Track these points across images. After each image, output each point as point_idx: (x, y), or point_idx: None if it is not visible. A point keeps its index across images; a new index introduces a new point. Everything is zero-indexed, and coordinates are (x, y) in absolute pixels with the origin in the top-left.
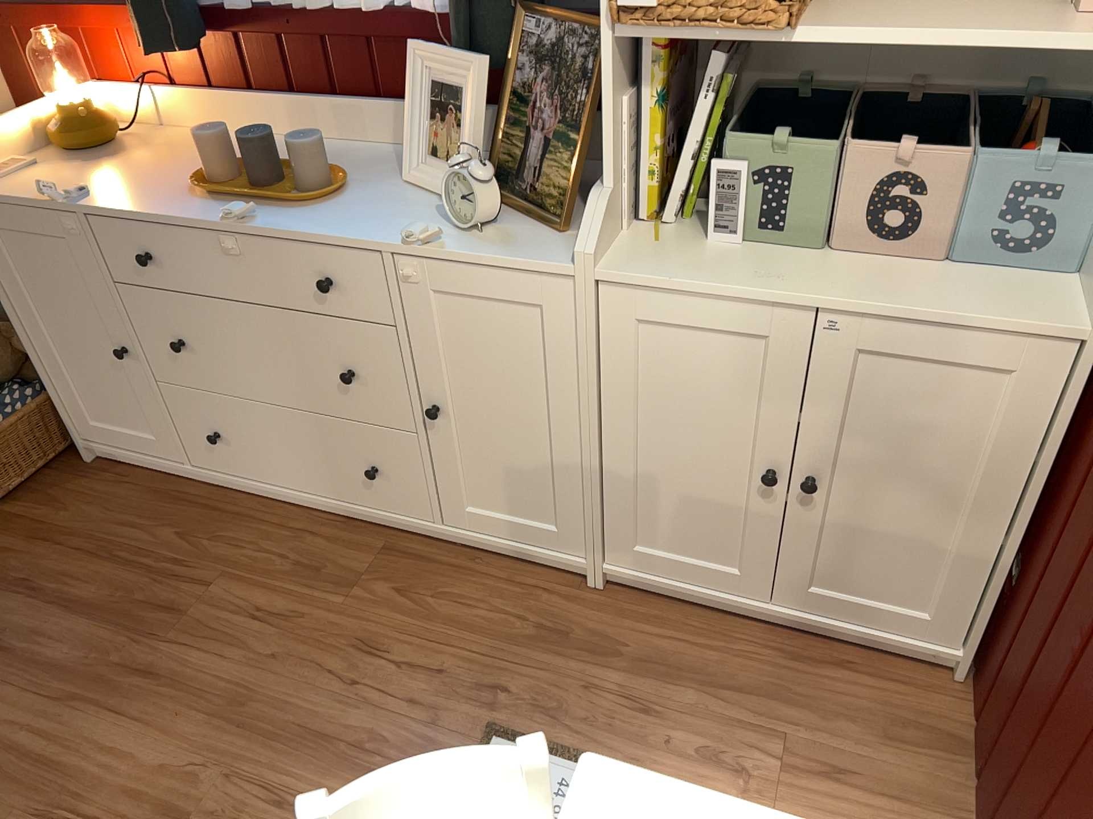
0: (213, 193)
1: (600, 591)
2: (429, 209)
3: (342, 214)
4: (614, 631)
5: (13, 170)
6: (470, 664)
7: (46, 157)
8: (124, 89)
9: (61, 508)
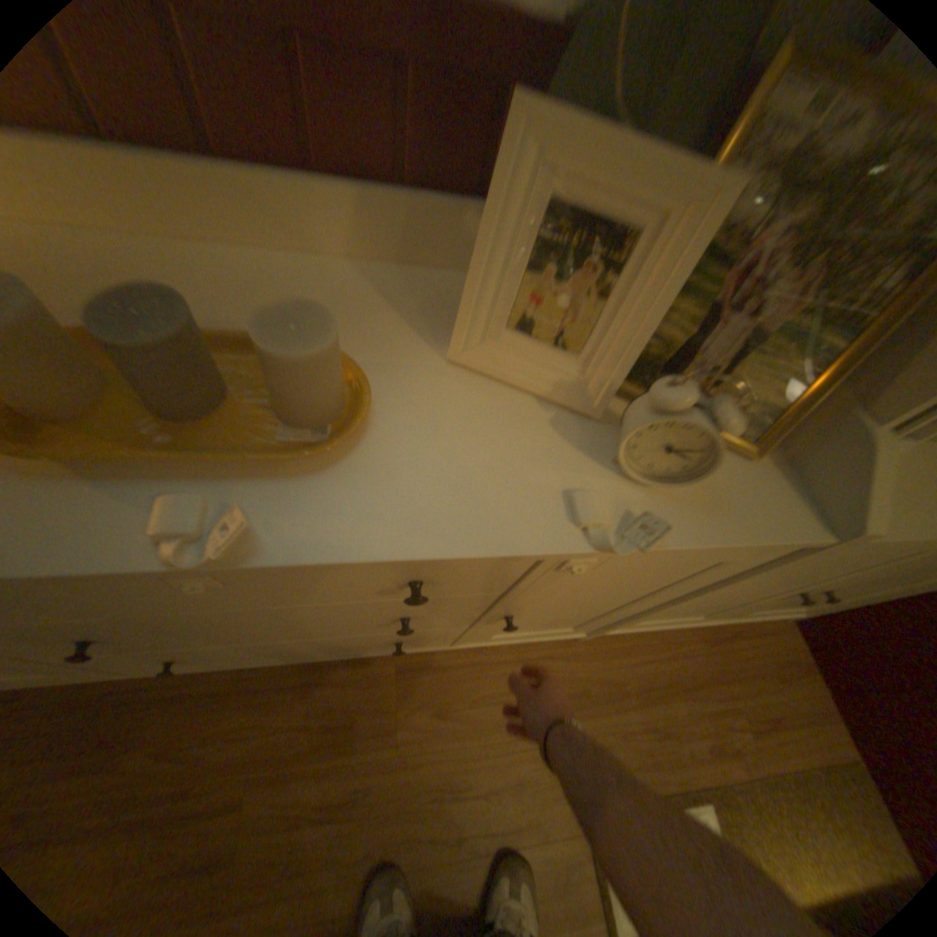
0: (69, 457)
1: (583, 643)
2: (545, 434)
3: (420, 477)
4: (611, 676)
5: None
6: (536, 765)
7: None
8: None
9: None
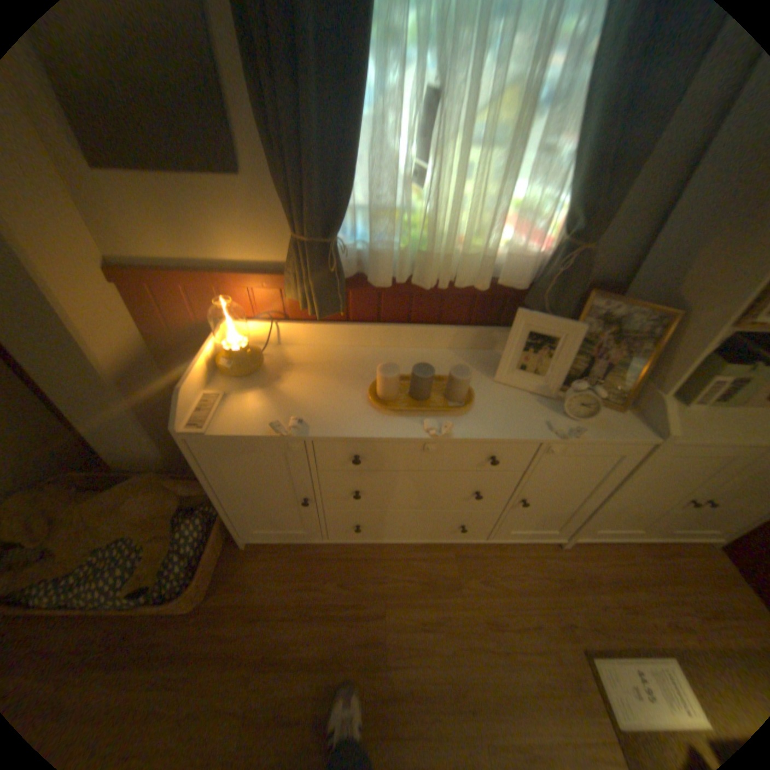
0: (393, 410)
1: (567, 550)
2: (534, 404)
3: (493, 417)
4: (589, 572)
5: (217, 407)
6: (547, 618)
7: (211, 381)
8: (257, 327)
9: (246, 591)
